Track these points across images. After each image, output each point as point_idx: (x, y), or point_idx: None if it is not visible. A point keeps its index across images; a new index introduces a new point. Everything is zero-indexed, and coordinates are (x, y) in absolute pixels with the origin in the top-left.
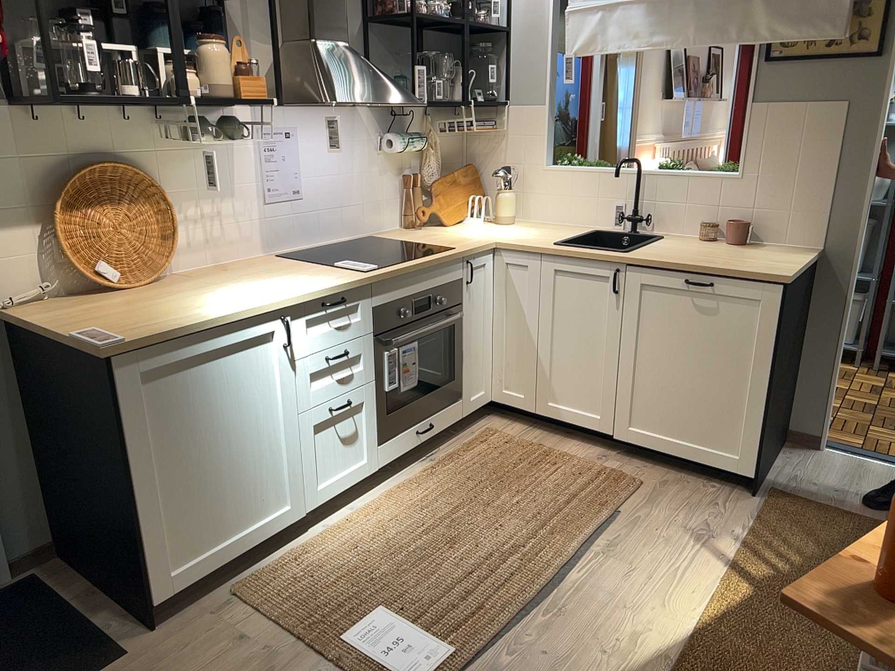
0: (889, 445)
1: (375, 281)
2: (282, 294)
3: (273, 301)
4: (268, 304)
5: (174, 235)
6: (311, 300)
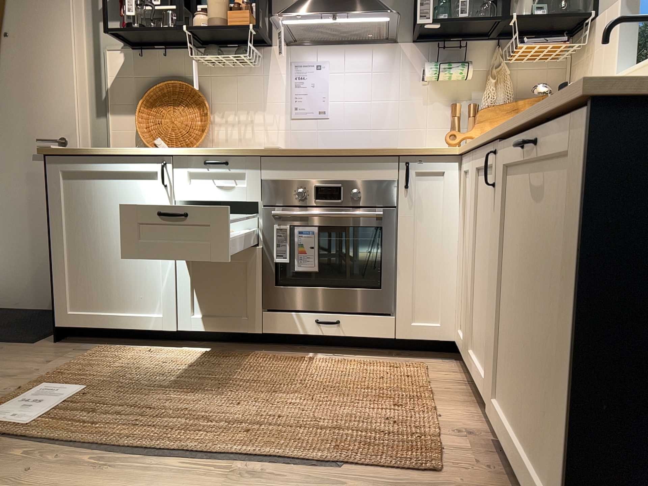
0: None
1: (263, 155)
2: (175, 149)
3: (158, 149)
4: (151, 149)
5: (205, 128)
6: (192, 157)
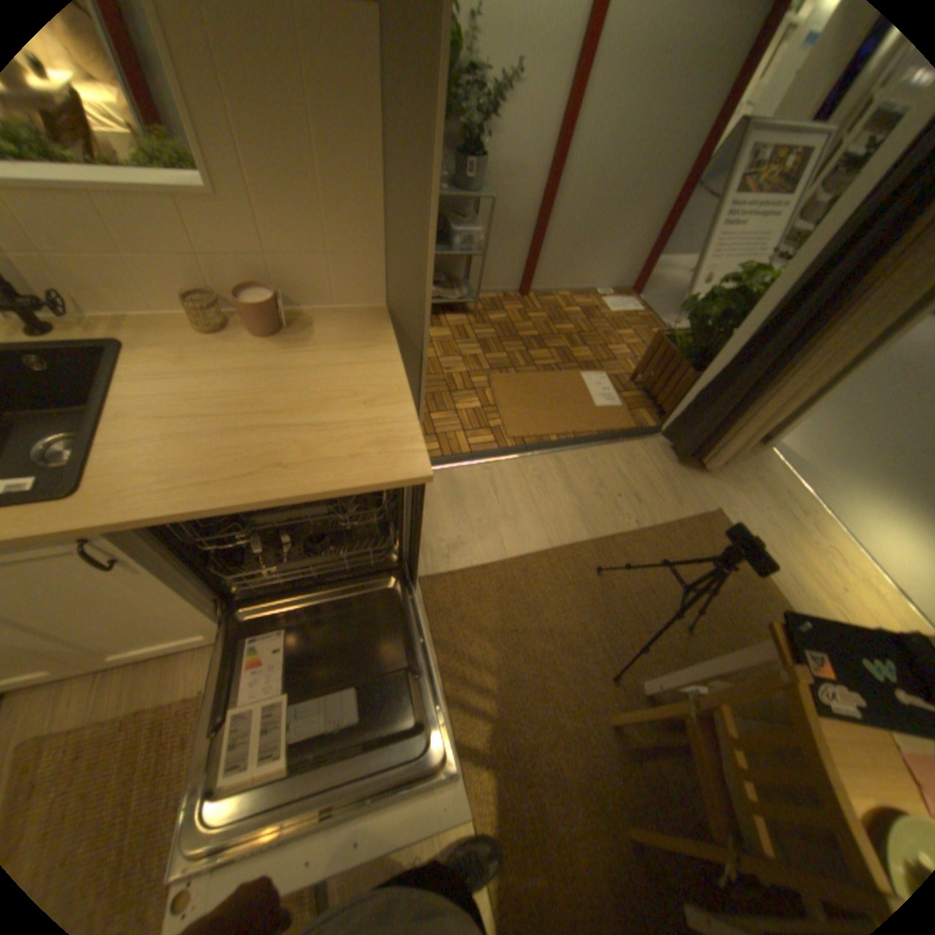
0: (452, 438)
1: None
2: None
3: None
4: None
5: None
6: None
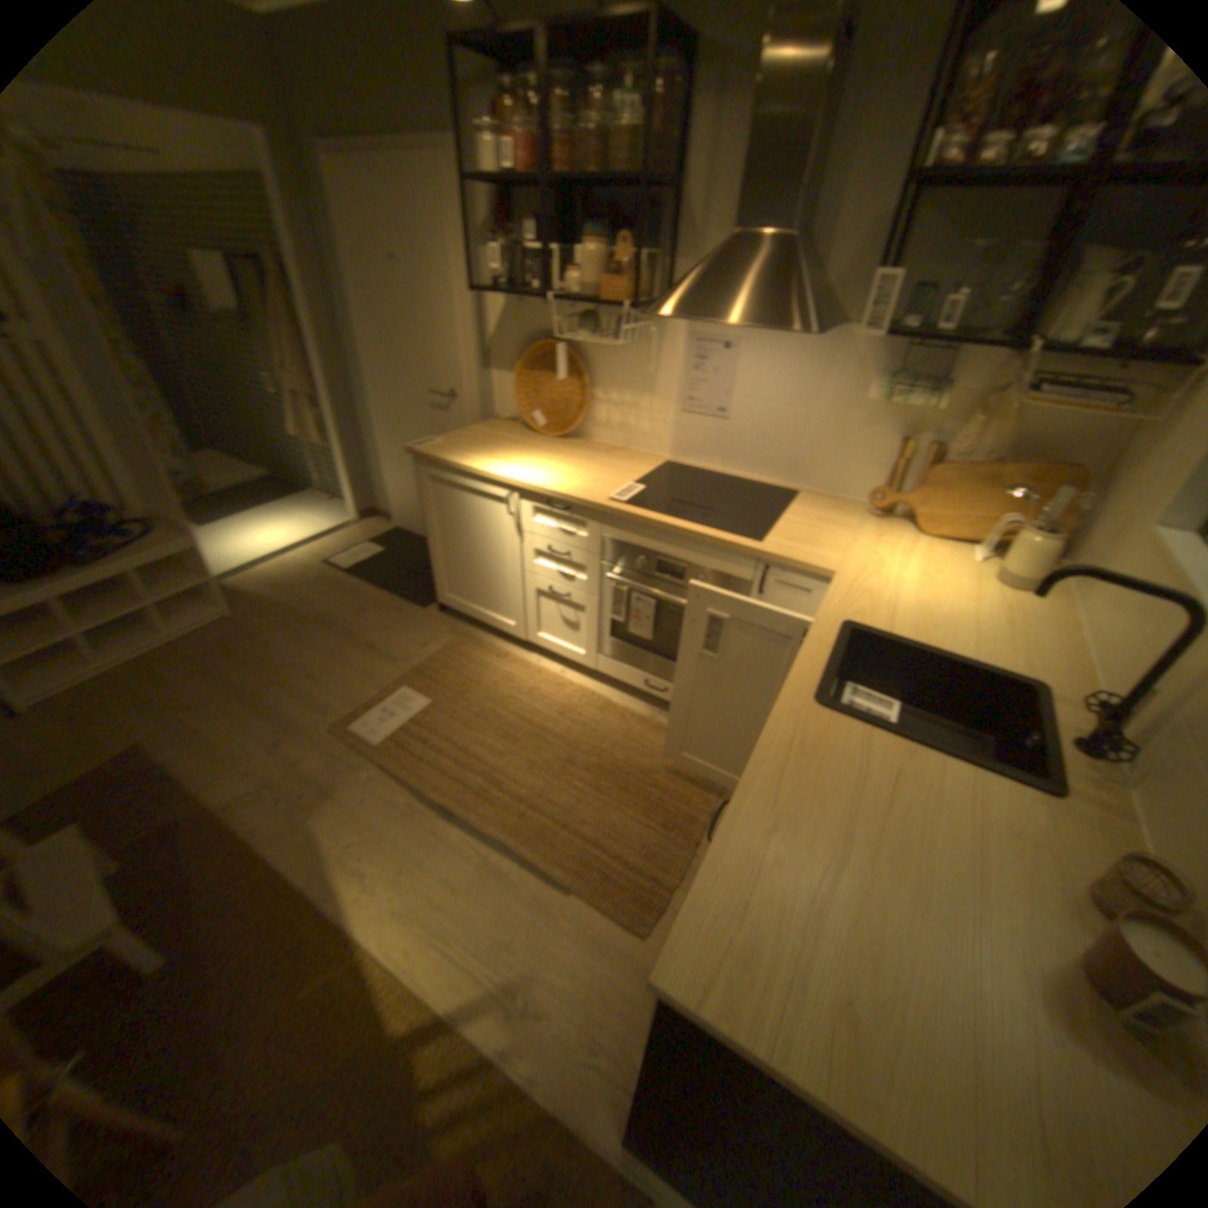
0: None
1: (602, 512)
2: (521, 477)
3: (503, 476)
4: (496, 476)
5: (582, 409)
6: (534, 493)
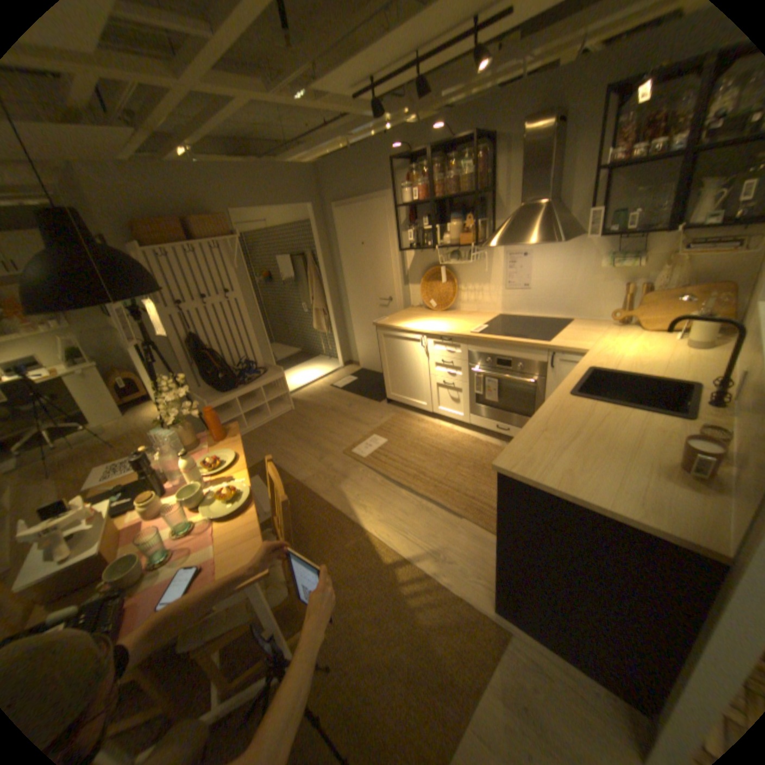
0: None
1: (467, 338)
2: (427, 328)
3: (419, 328)
4: (416, 329)
5: (454, 295)
6: (434, 334)
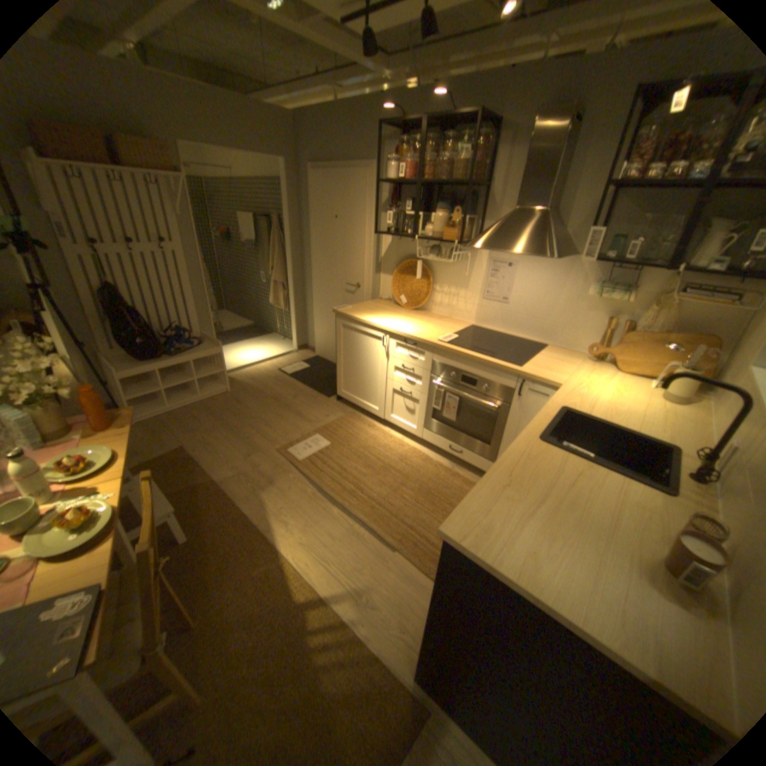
0: None
1: (434, 347)
2: (392, 327)
3: (383, 326)
4: (379, 325)
5: (428, 295)
6: (399, 335)
